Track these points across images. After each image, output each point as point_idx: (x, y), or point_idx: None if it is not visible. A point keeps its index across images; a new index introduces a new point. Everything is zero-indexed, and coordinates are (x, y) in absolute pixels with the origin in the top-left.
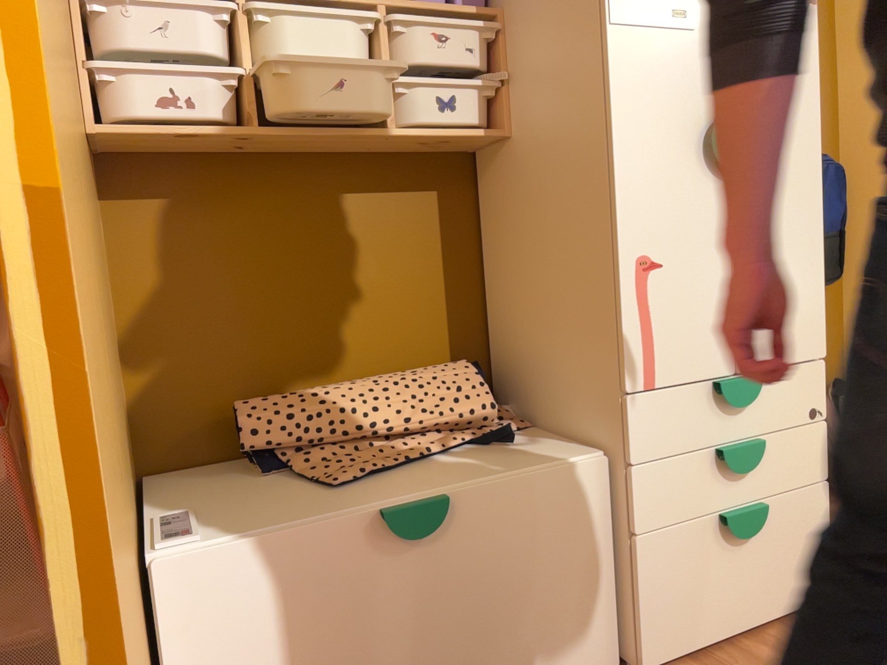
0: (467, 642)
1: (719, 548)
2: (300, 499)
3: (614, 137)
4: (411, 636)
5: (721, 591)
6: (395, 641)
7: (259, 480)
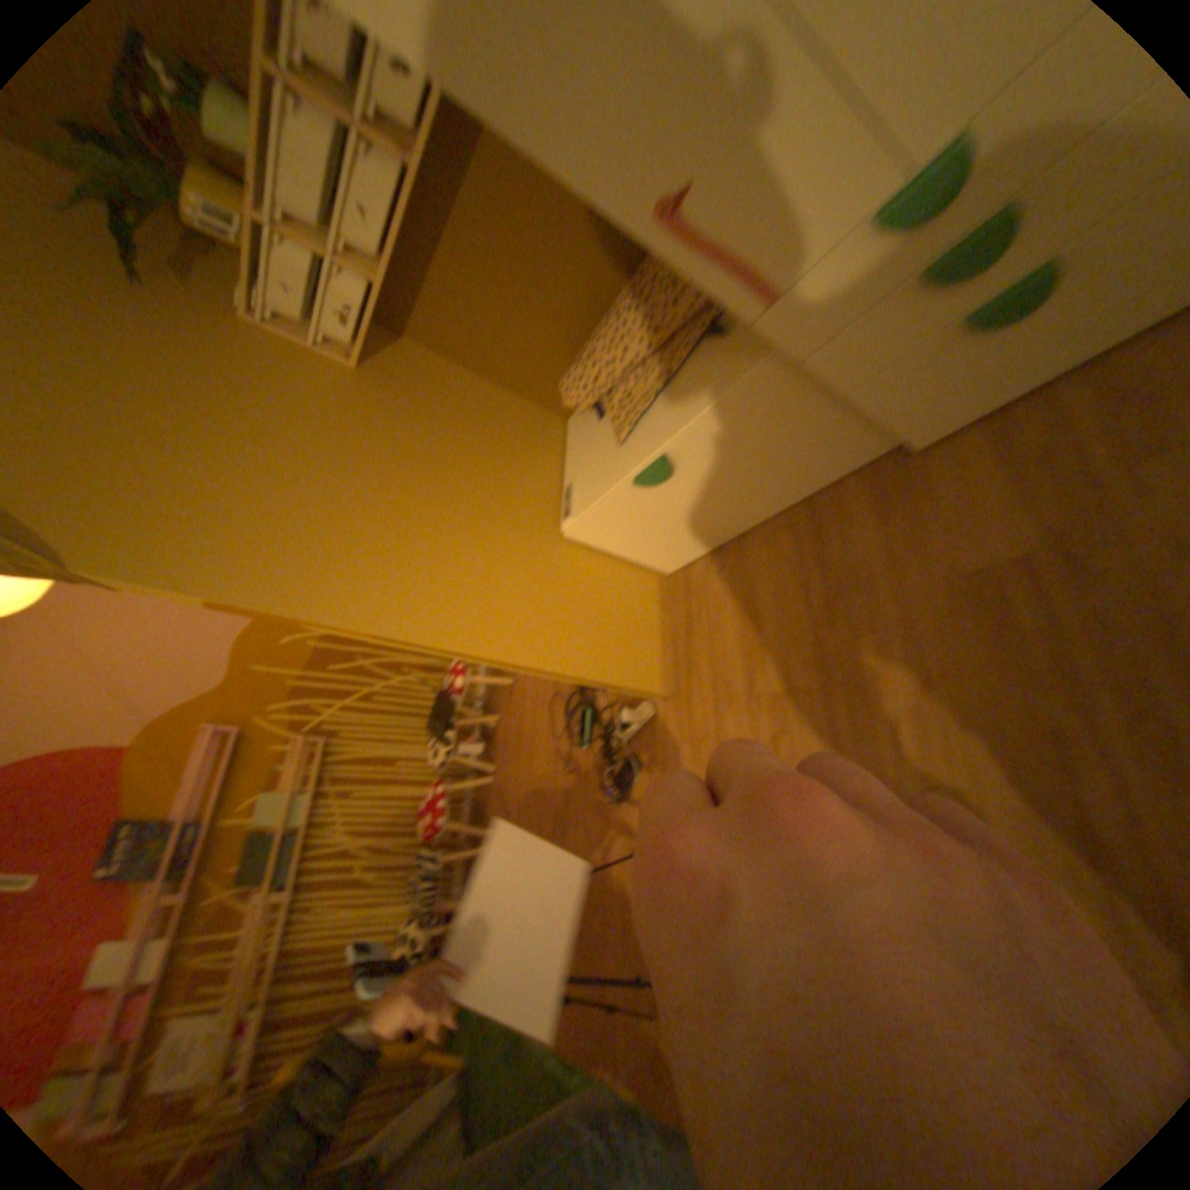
0: (747, 488)
1: (980, 341)
2: (609, 459)
3: (500, 123)
4: (707, 500)
5: (1003, 366)
6: (699, 505)
7: (601, 425)
